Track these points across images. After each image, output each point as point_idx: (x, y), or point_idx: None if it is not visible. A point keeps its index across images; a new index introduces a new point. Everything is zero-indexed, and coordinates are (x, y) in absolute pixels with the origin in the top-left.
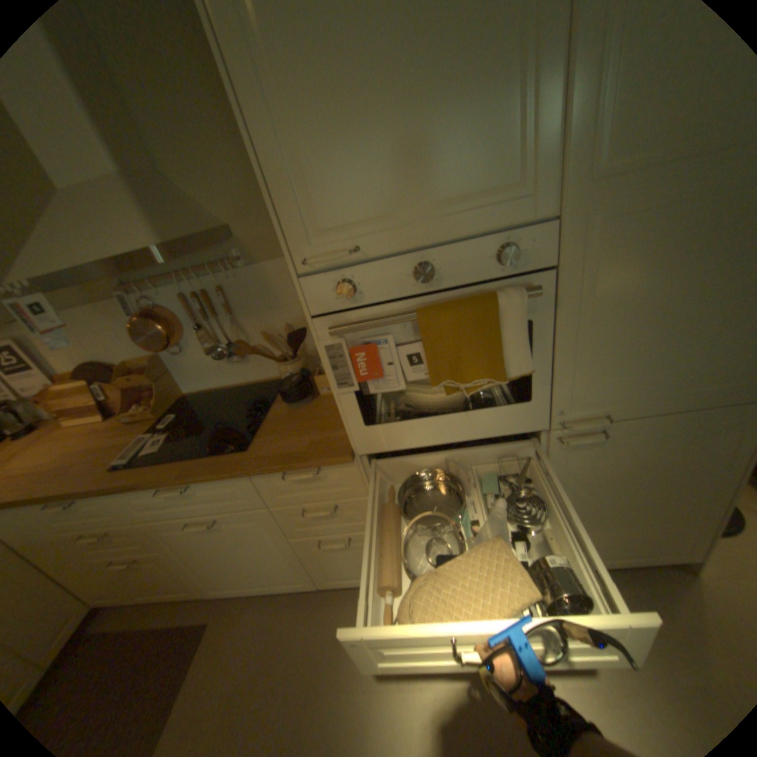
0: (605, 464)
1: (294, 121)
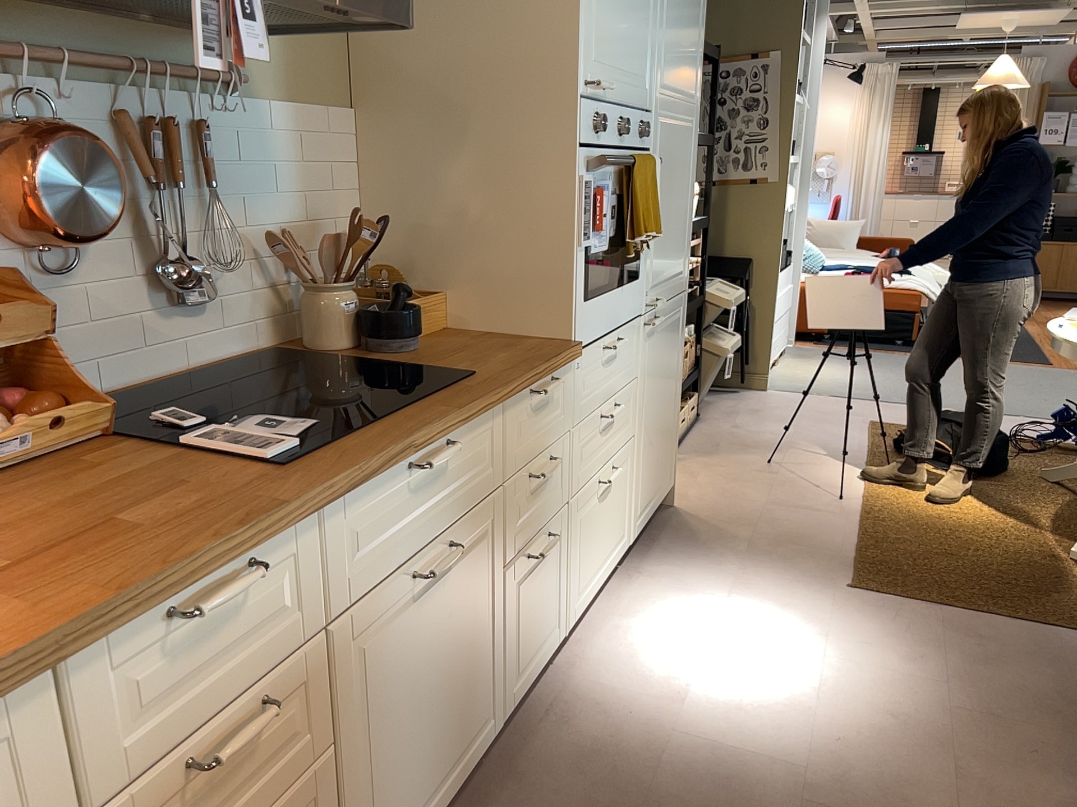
0: (655, 356)
1: None
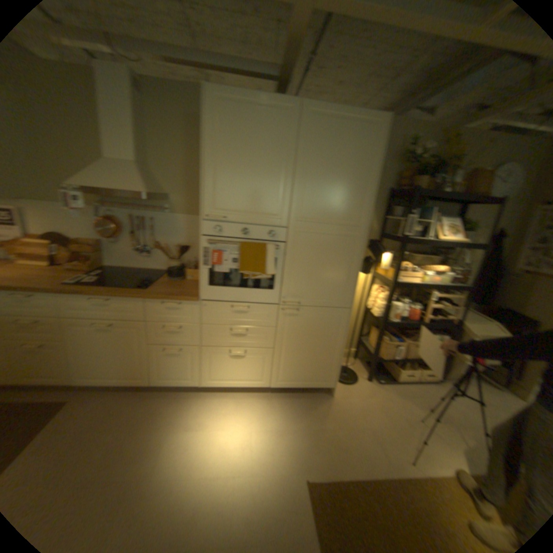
0: (296, 325)
1: (215, 178)
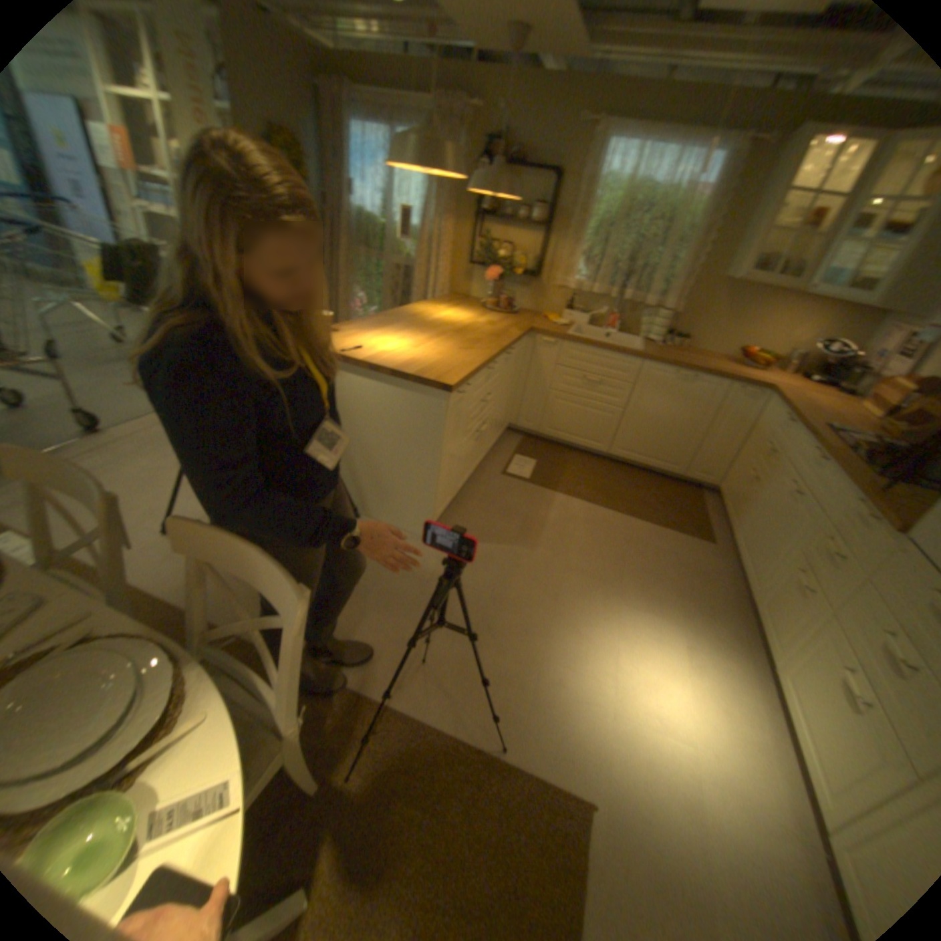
0: None
1: None
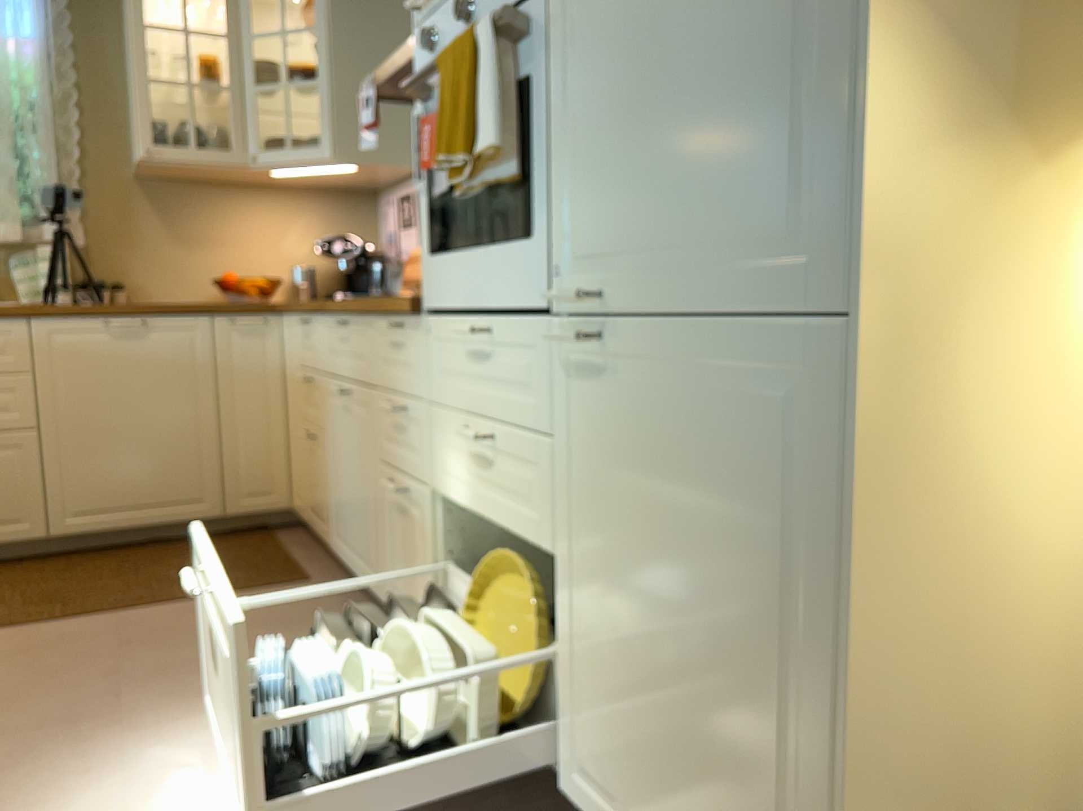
0: (619, 440)
1: None
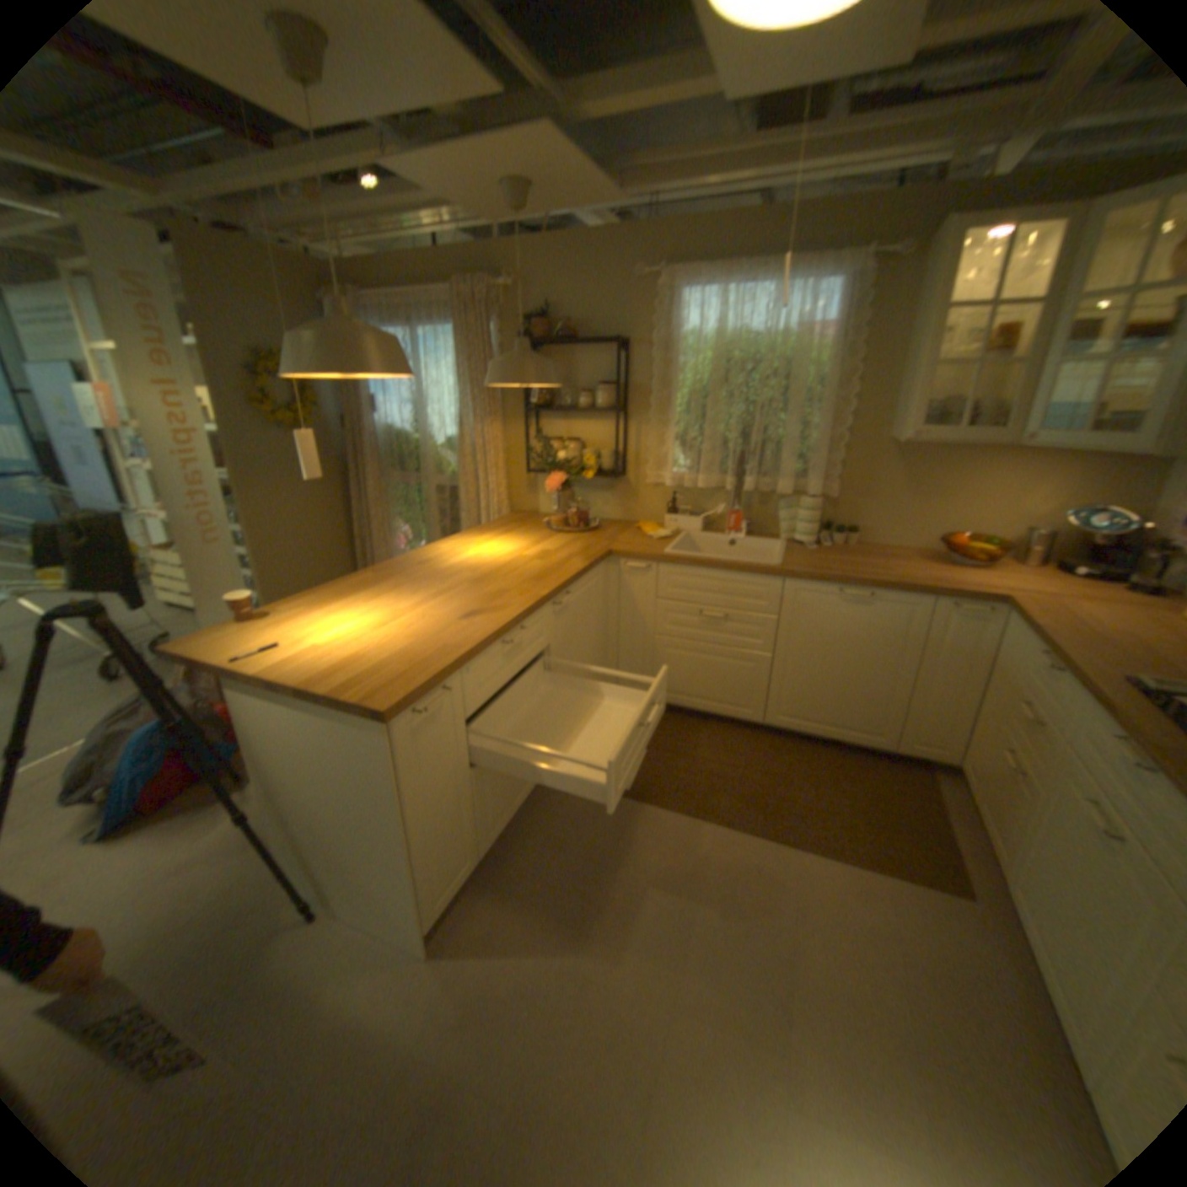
0: None
1: None
